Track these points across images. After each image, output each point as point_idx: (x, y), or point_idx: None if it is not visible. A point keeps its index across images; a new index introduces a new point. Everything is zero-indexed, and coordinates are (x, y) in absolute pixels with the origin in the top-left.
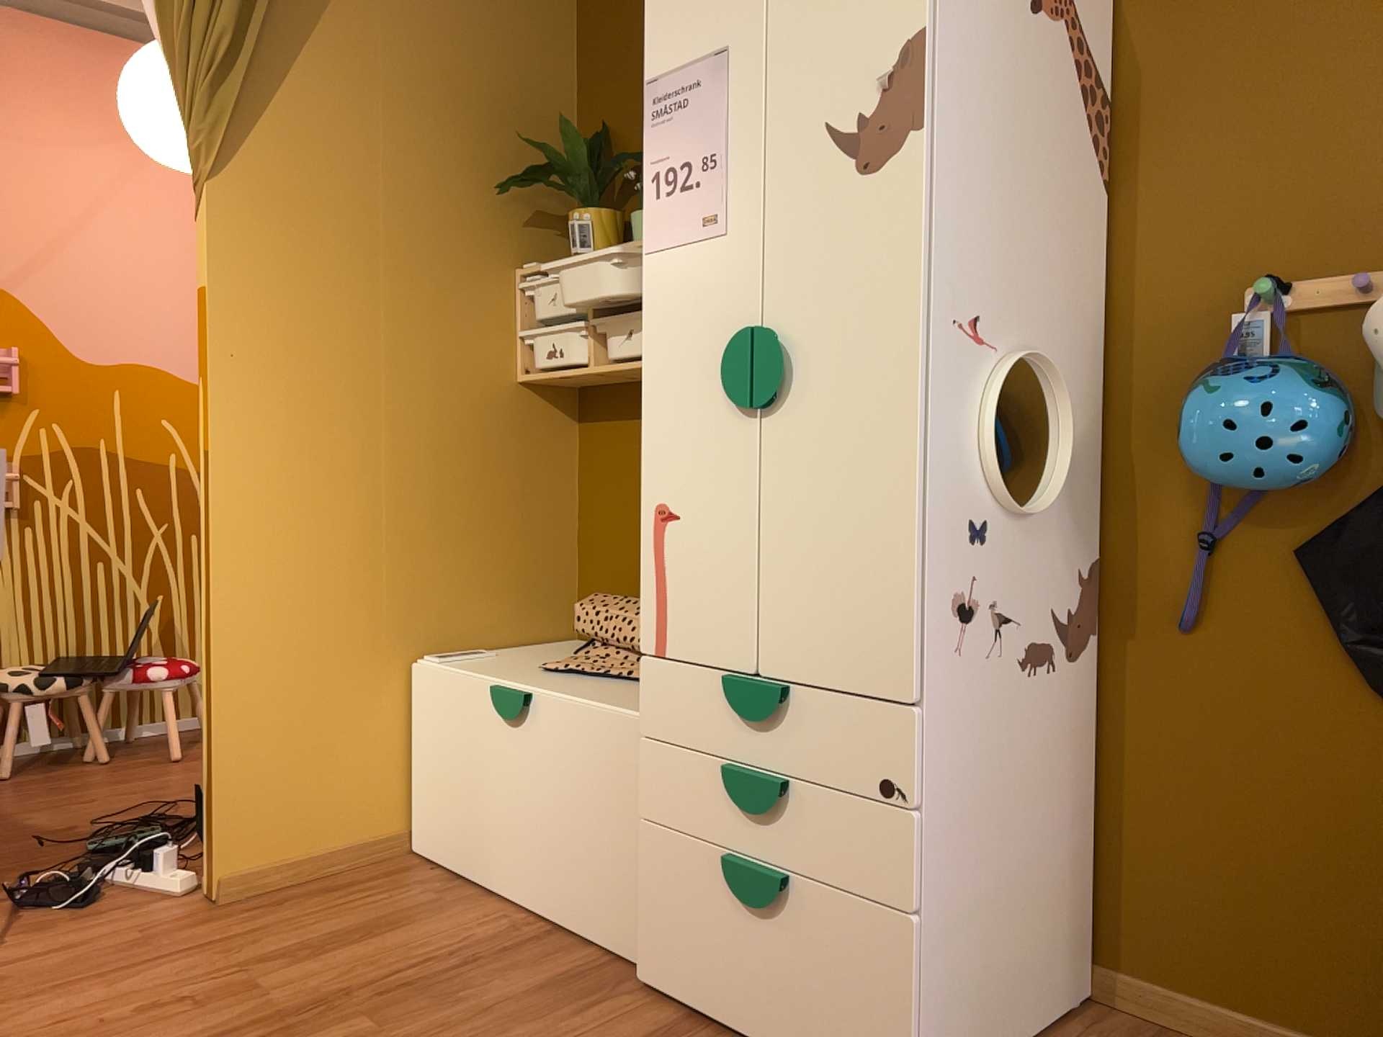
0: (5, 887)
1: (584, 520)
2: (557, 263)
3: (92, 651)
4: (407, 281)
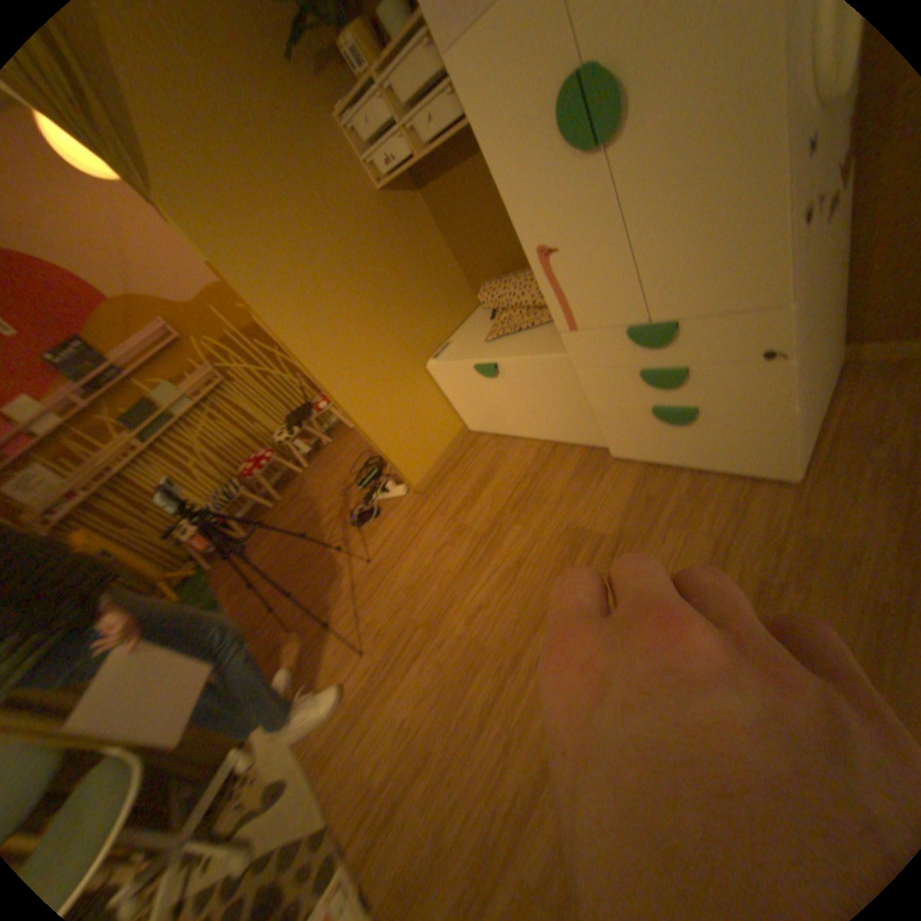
0: (349, 517)
1: (452, 242)
2: (347, 86)
3: (294, 407)
4: (288, 171)
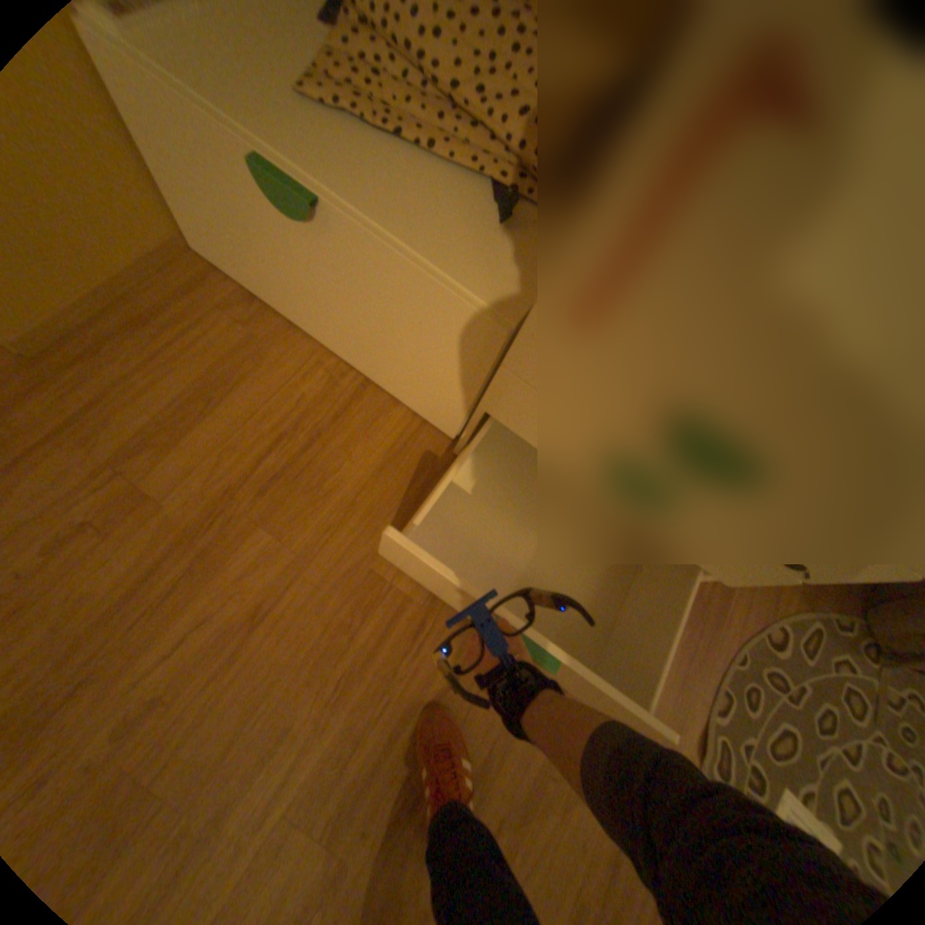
0: None
1: None
2: None
3: None
4: None
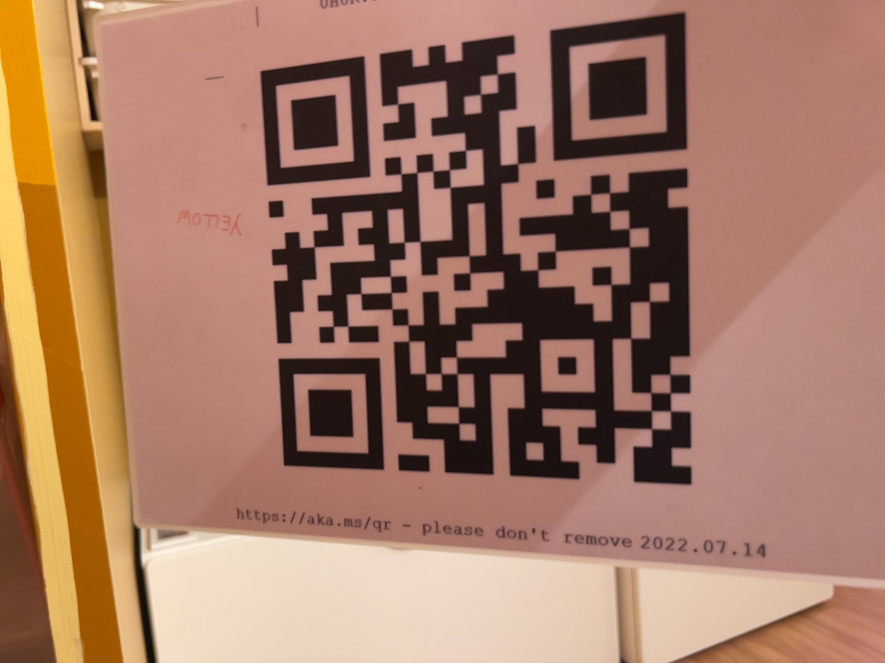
0: None
1: None
2: None
3: None
4: None
